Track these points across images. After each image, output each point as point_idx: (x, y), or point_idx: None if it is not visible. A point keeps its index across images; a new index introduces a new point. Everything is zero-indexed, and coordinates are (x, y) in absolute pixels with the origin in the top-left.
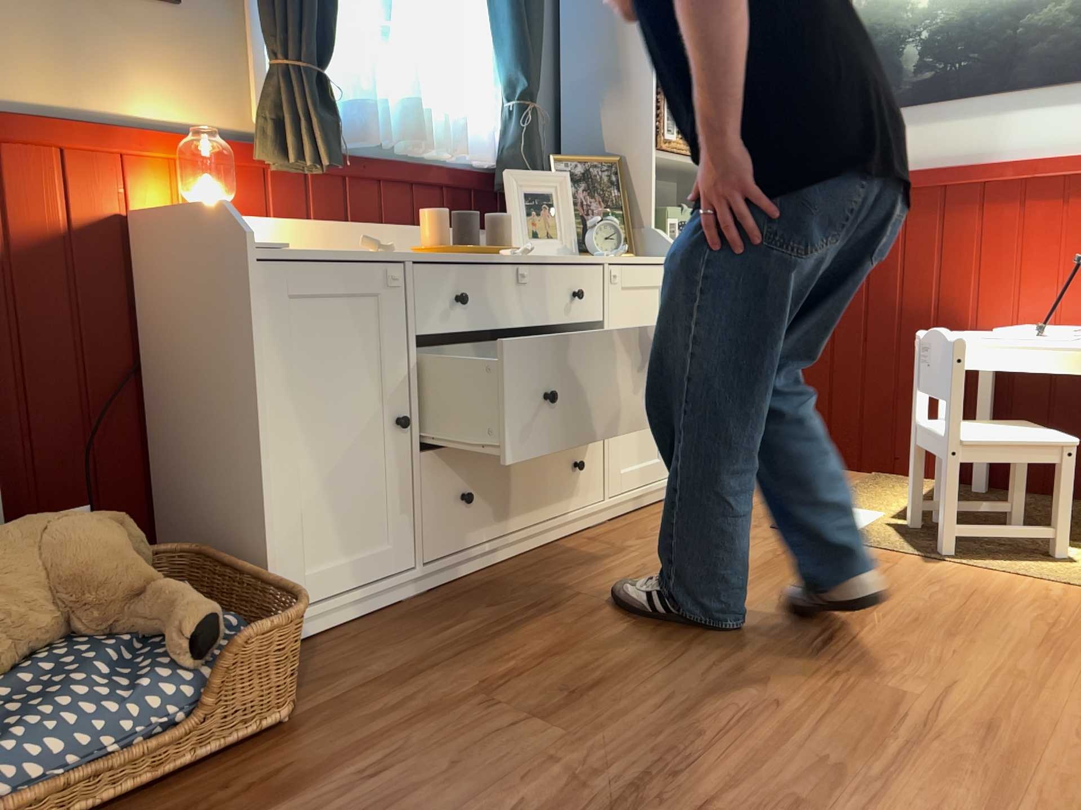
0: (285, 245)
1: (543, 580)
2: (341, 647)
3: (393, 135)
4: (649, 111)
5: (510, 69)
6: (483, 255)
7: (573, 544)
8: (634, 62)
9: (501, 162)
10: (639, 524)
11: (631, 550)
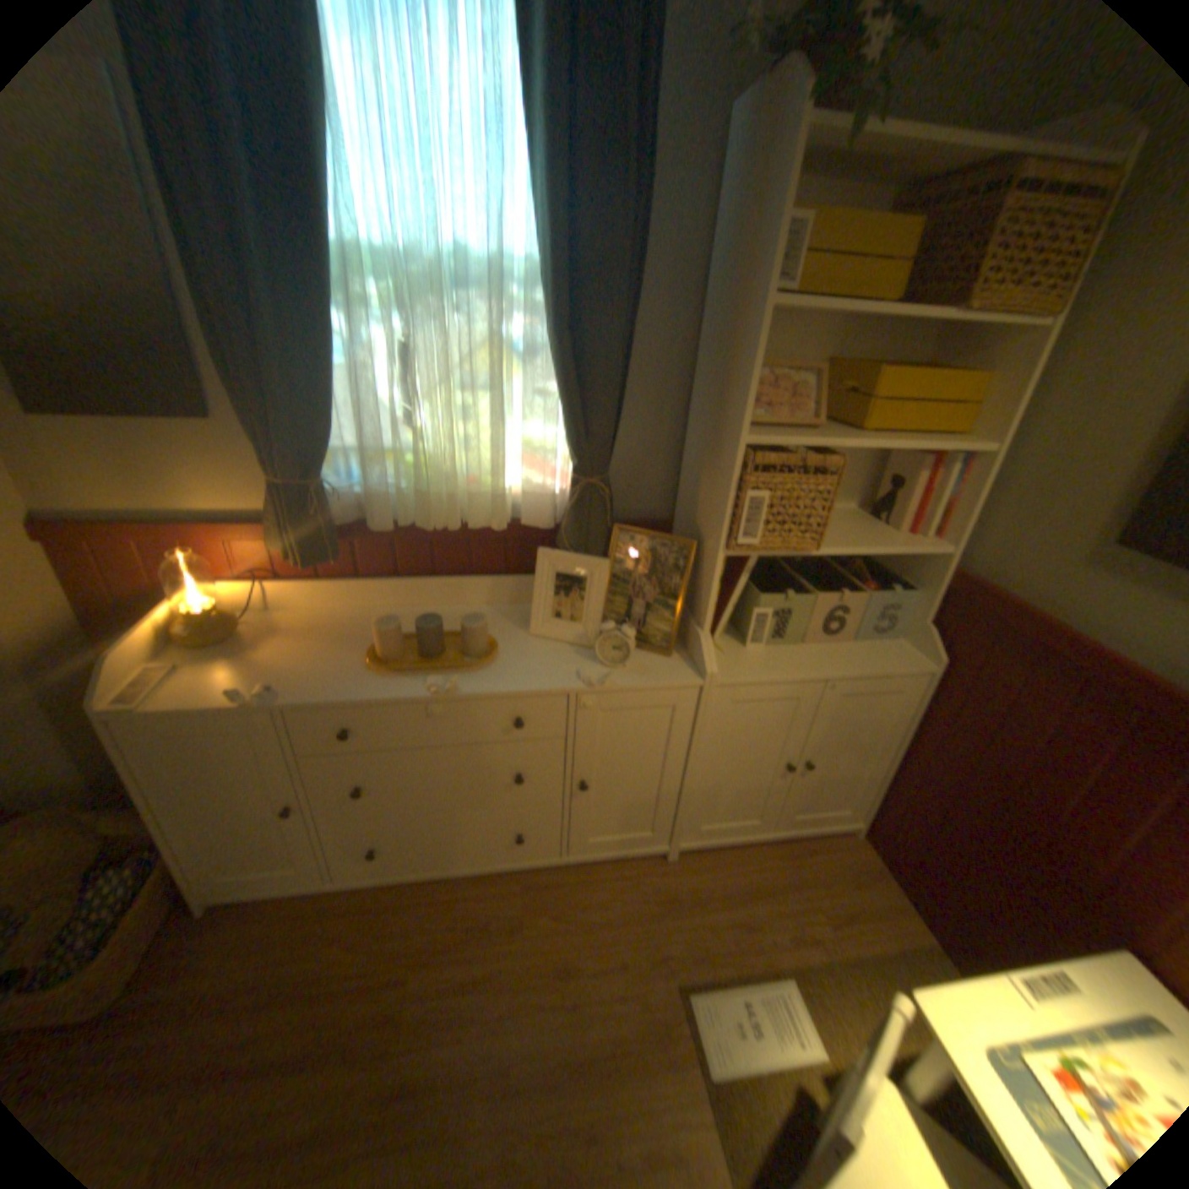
0: (137, 705)
1: (417, 935)
2: (233, 930)
3: (423, 511)
4: (726, 507)
5: (567, 439)
6: (415, 676)
7: (505, 886)
8: (728, 438)
9: (562, 525)
10: (587, 889)
11: (526, 934)
